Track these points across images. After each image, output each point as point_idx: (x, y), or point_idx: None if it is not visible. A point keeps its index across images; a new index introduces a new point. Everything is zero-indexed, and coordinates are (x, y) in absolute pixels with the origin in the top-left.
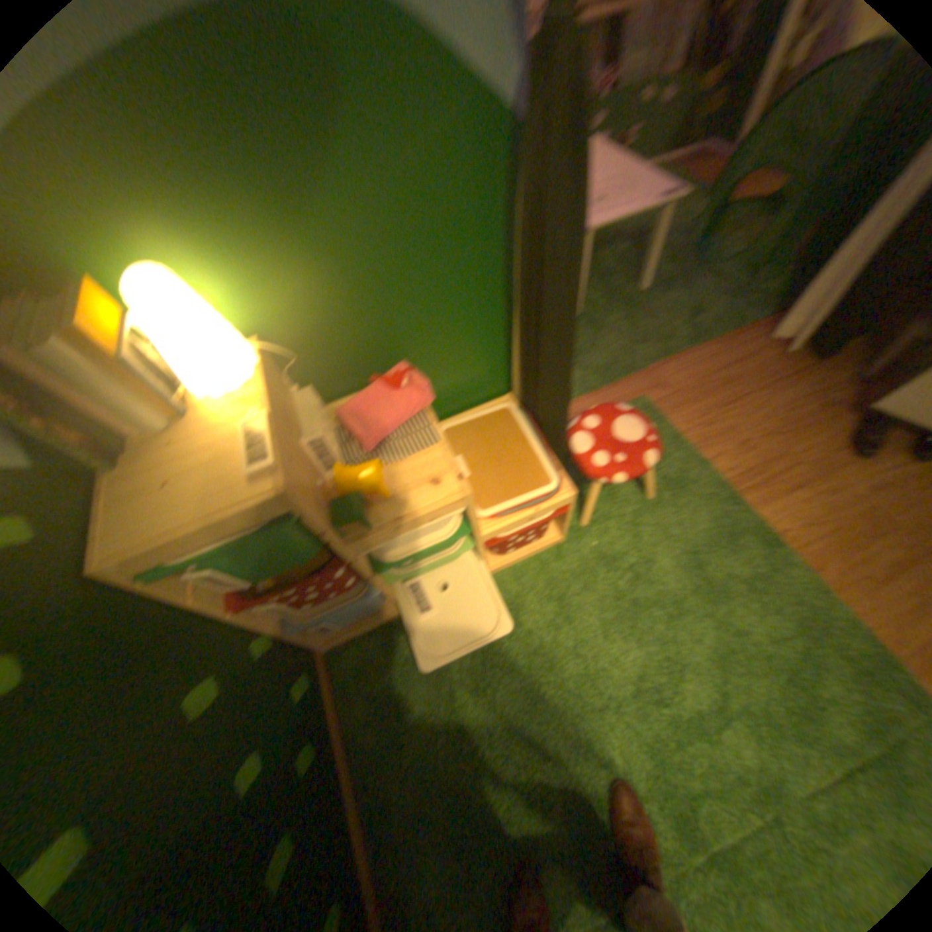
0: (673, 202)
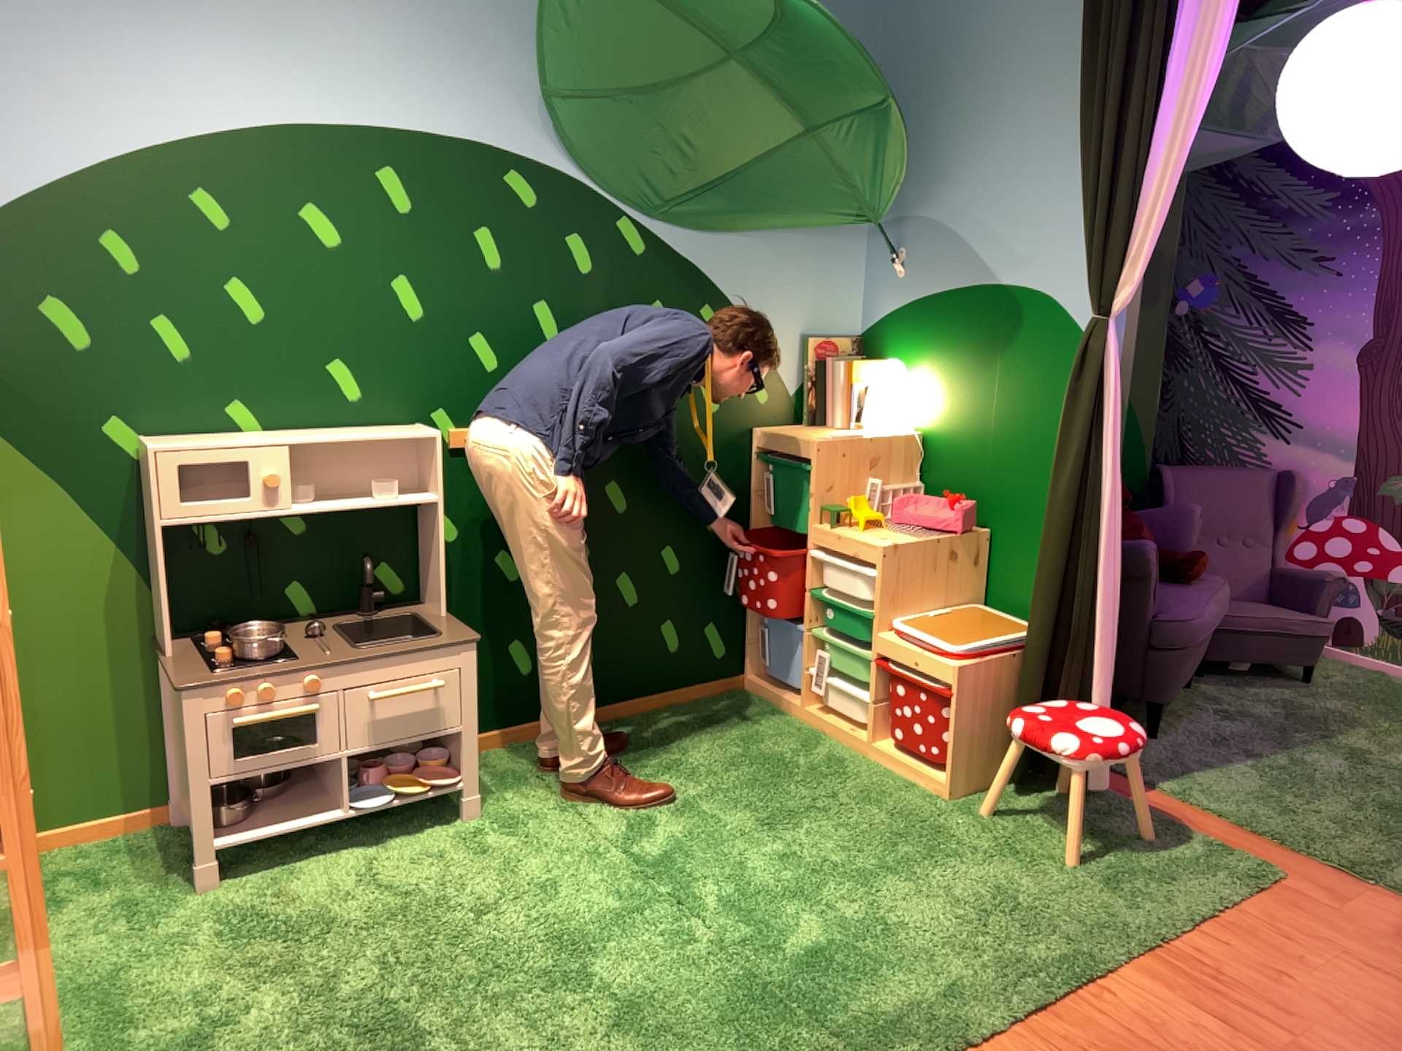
0: None
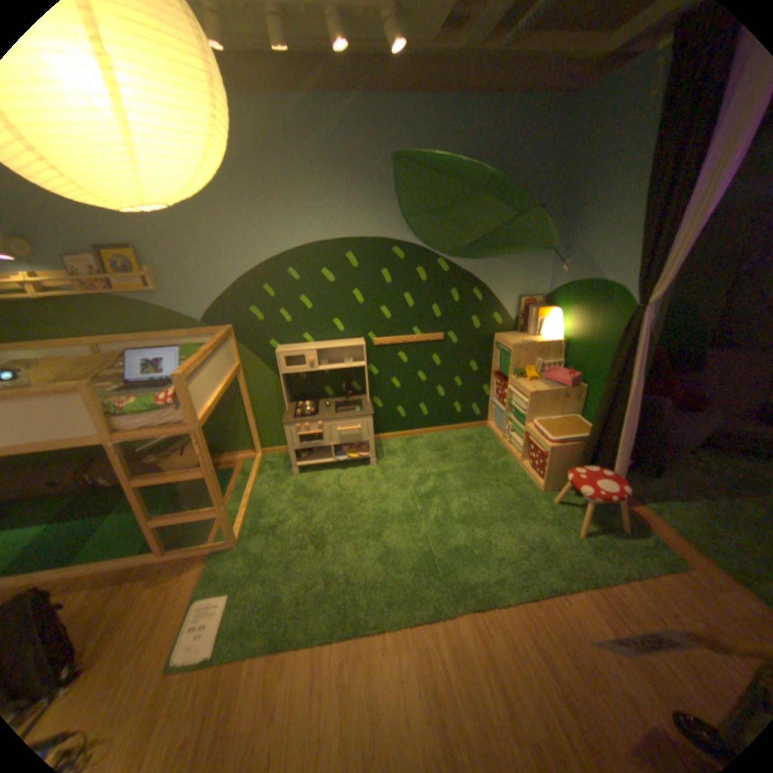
0: None
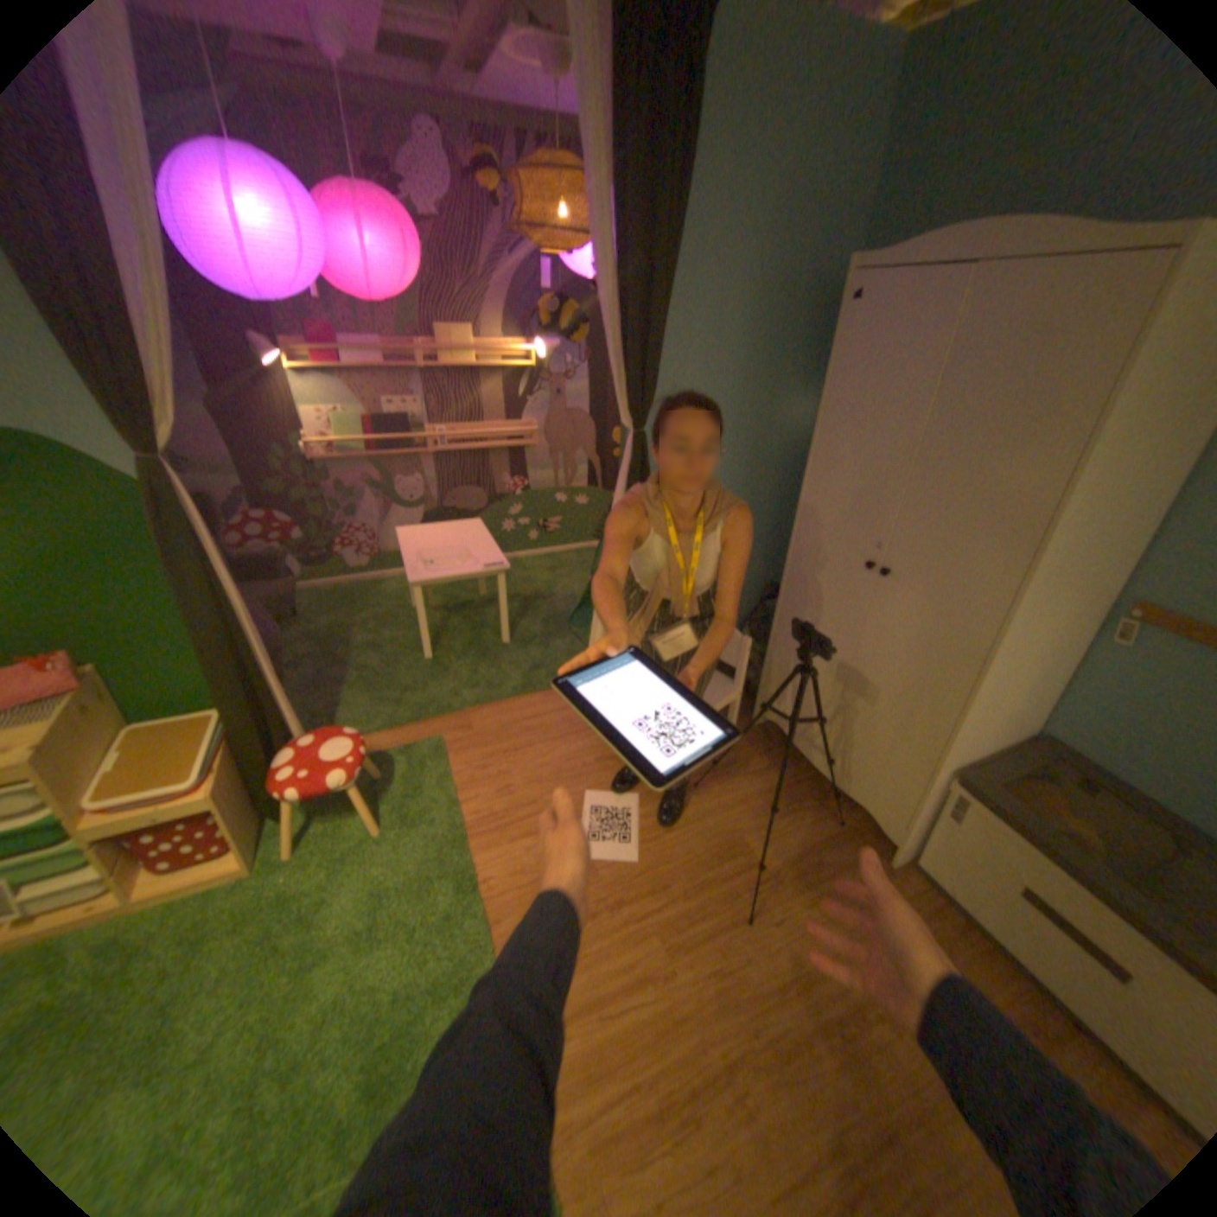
0: (503, 574)
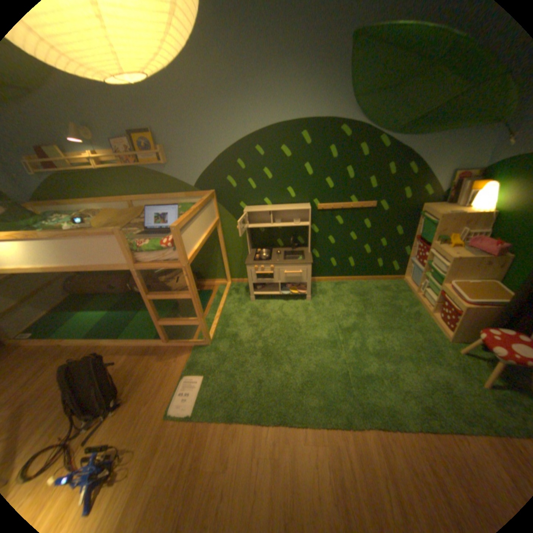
0: None
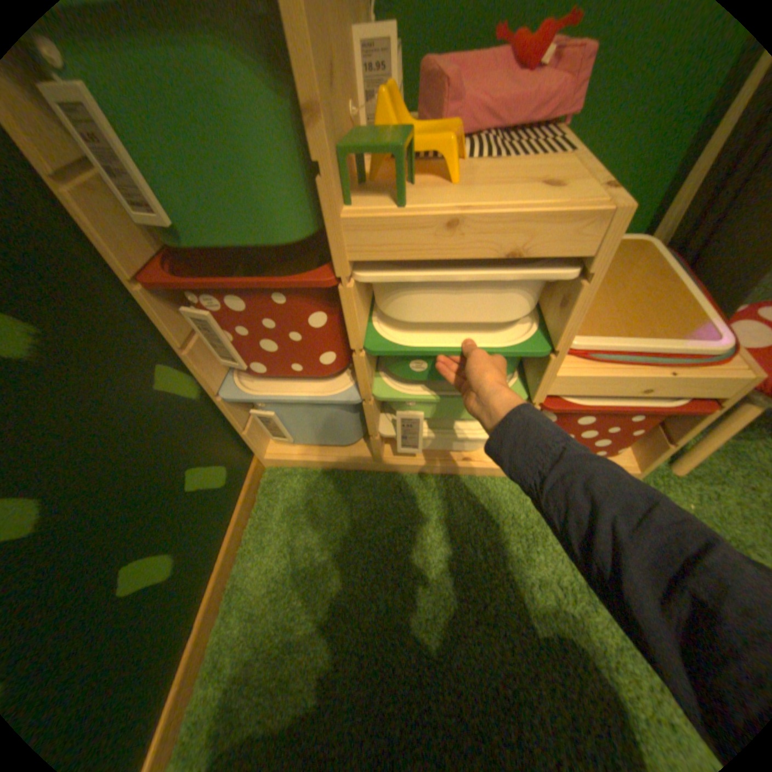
0: None
